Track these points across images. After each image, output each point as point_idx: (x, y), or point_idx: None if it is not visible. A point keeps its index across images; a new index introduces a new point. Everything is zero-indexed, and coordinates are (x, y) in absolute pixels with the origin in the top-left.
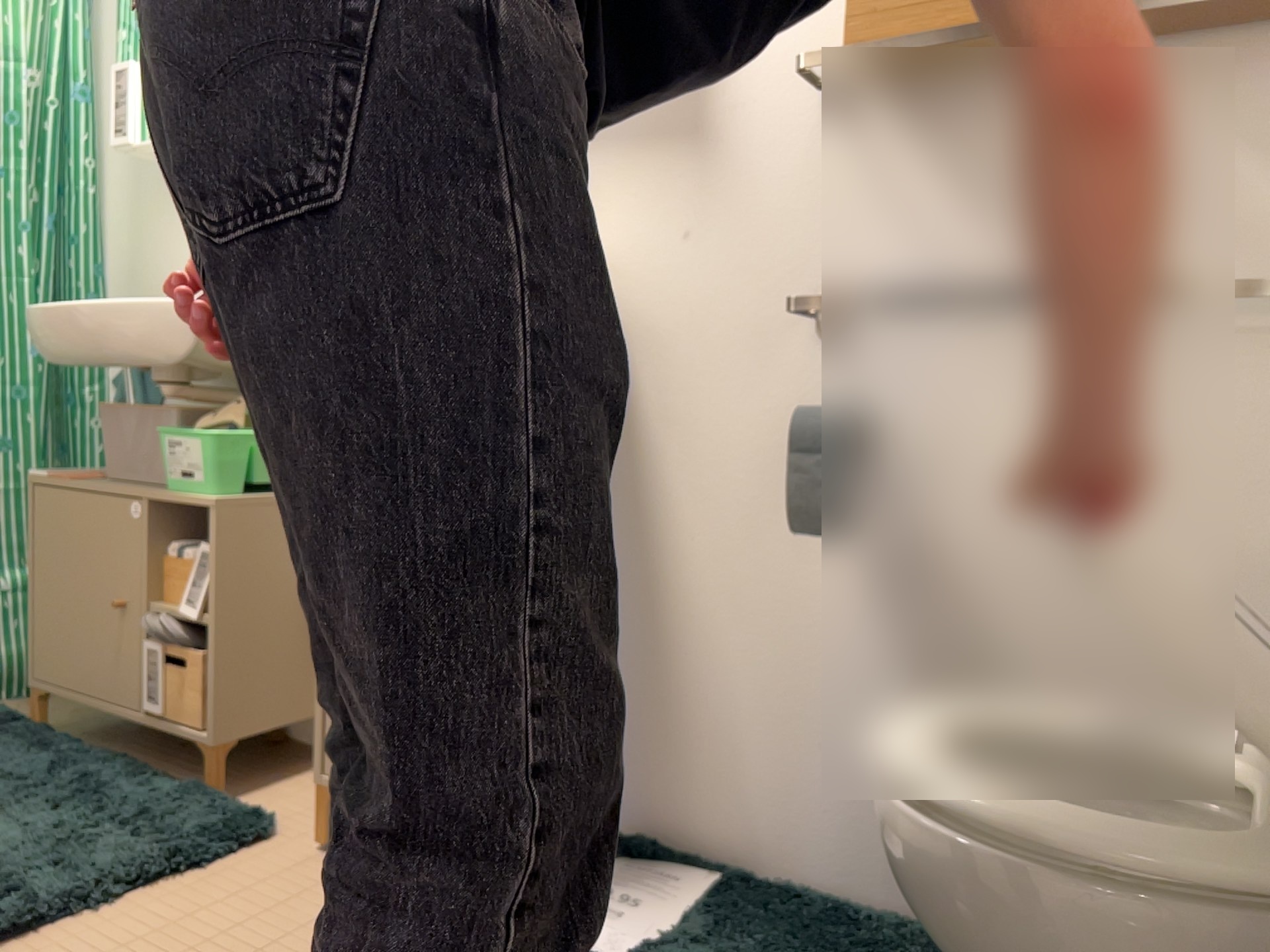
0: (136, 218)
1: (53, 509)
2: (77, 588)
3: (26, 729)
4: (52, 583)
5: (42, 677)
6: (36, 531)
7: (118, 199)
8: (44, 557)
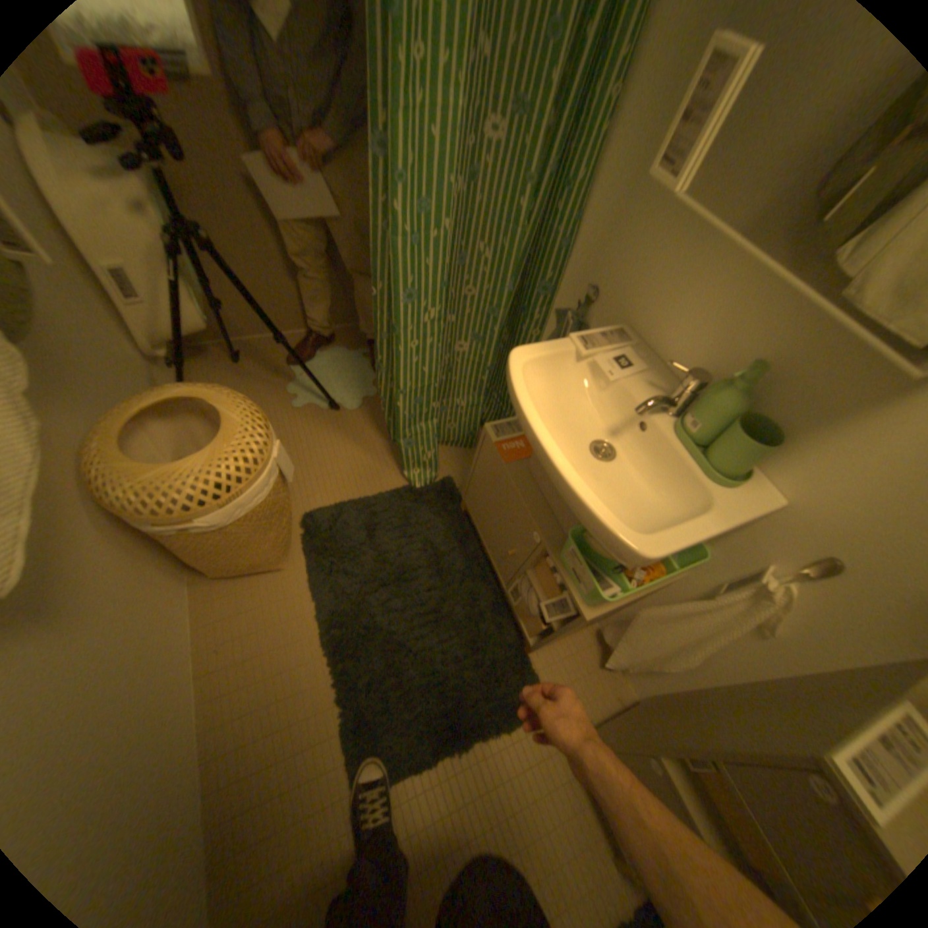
0: (634, 183)
1: (493, 462)
2: (495, 509)
3: (458, 519)
4: (484, 487)
5: (470, 506)
6: (482, 456)
7: (626, 142)
8: (483, 471)
